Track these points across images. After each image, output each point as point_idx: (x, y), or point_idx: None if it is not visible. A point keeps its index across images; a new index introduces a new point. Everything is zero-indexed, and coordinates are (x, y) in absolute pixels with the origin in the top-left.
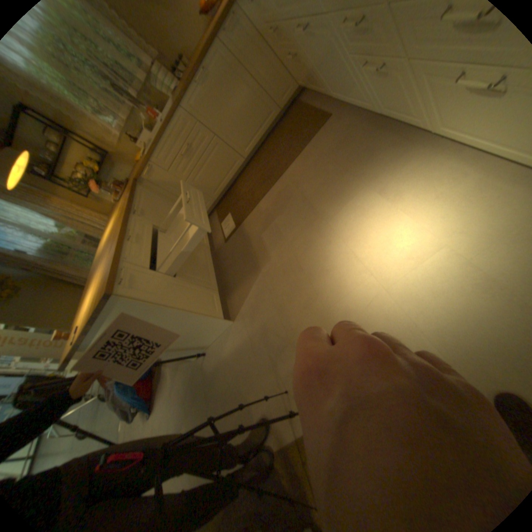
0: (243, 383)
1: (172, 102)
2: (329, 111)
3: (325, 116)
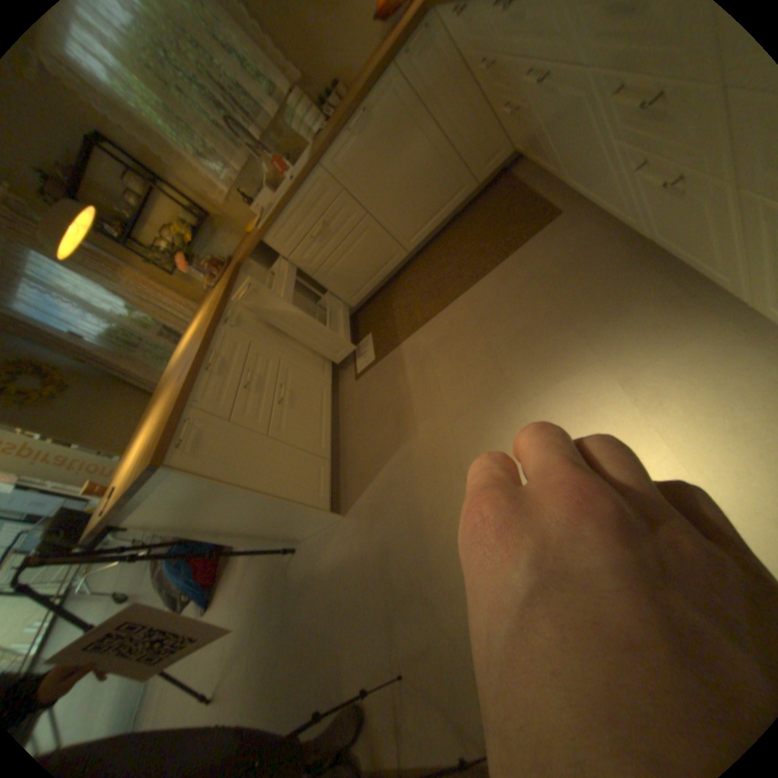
0: (338, 628)
1: (309, 158)
2: (558, 206)
3: (550, 214)
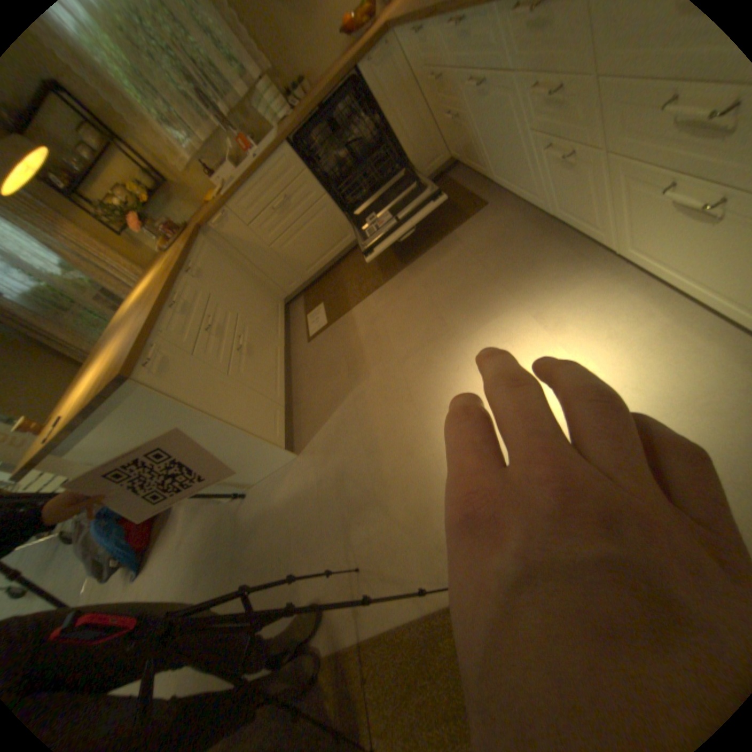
0: (294, 548)
1: (277, 136)
2: (485, 198)
3: (479, 204)
